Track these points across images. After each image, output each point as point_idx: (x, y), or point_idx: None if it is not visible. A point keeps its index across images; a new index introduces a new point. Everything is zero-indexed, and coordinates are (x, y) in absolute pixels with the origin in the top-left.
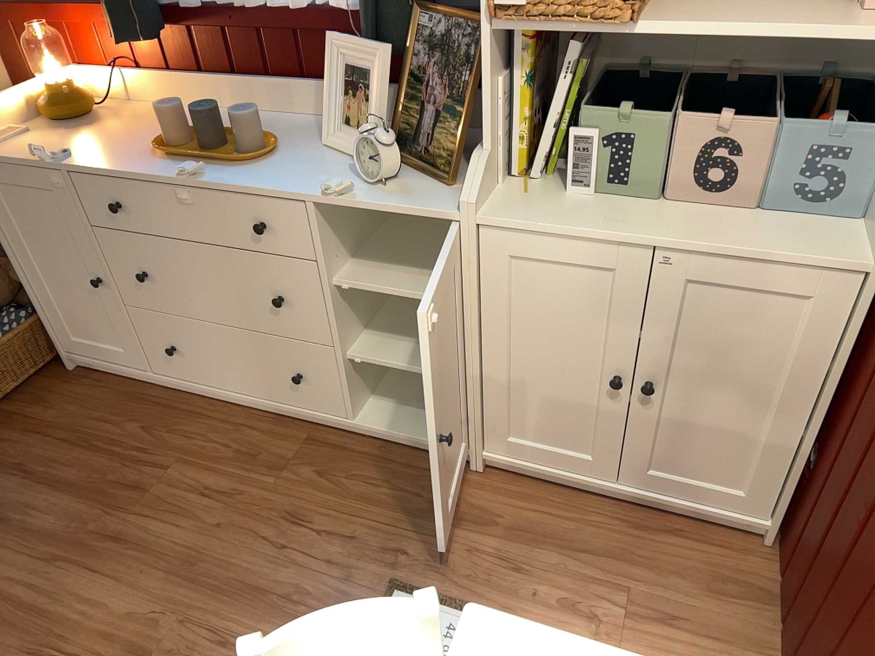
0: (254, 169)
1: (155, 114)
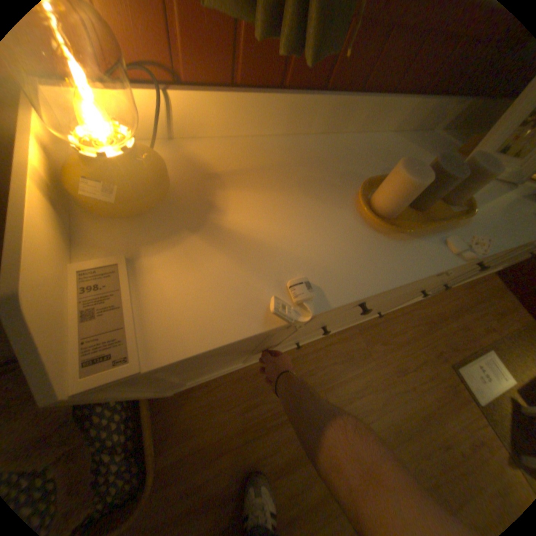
0: (481, 221)
1: (251, 158)
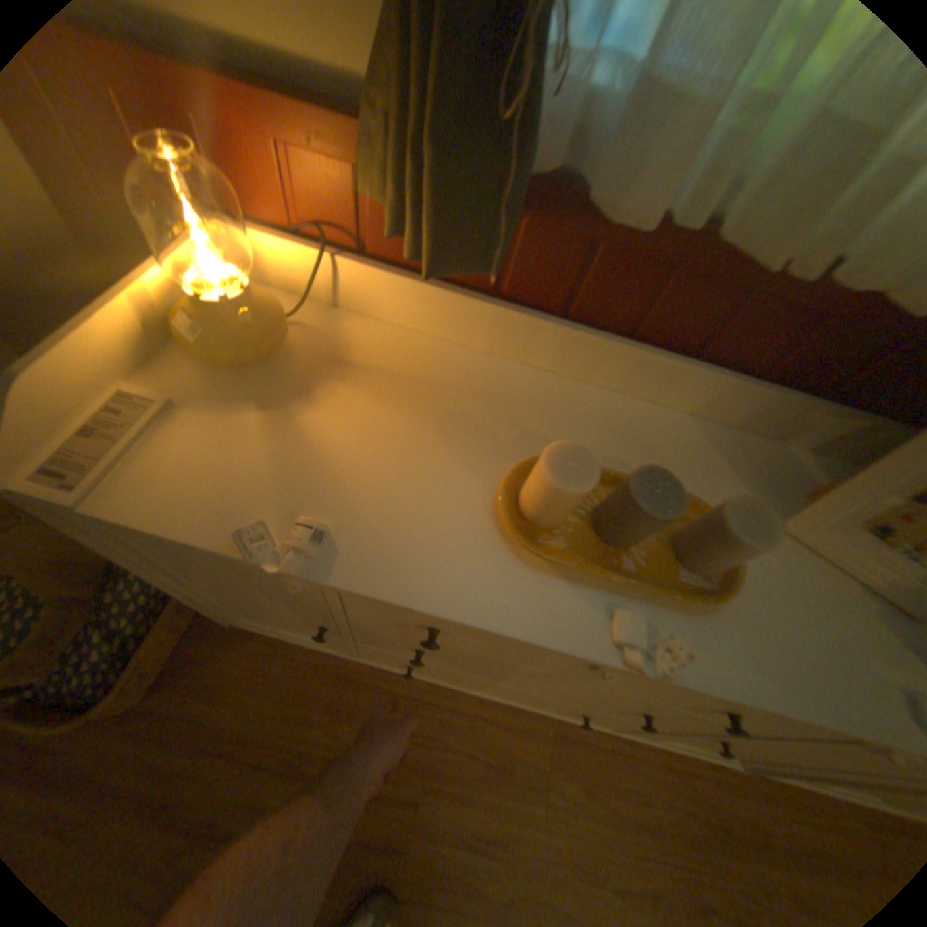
0: (743, 630)
1: (410, 363)
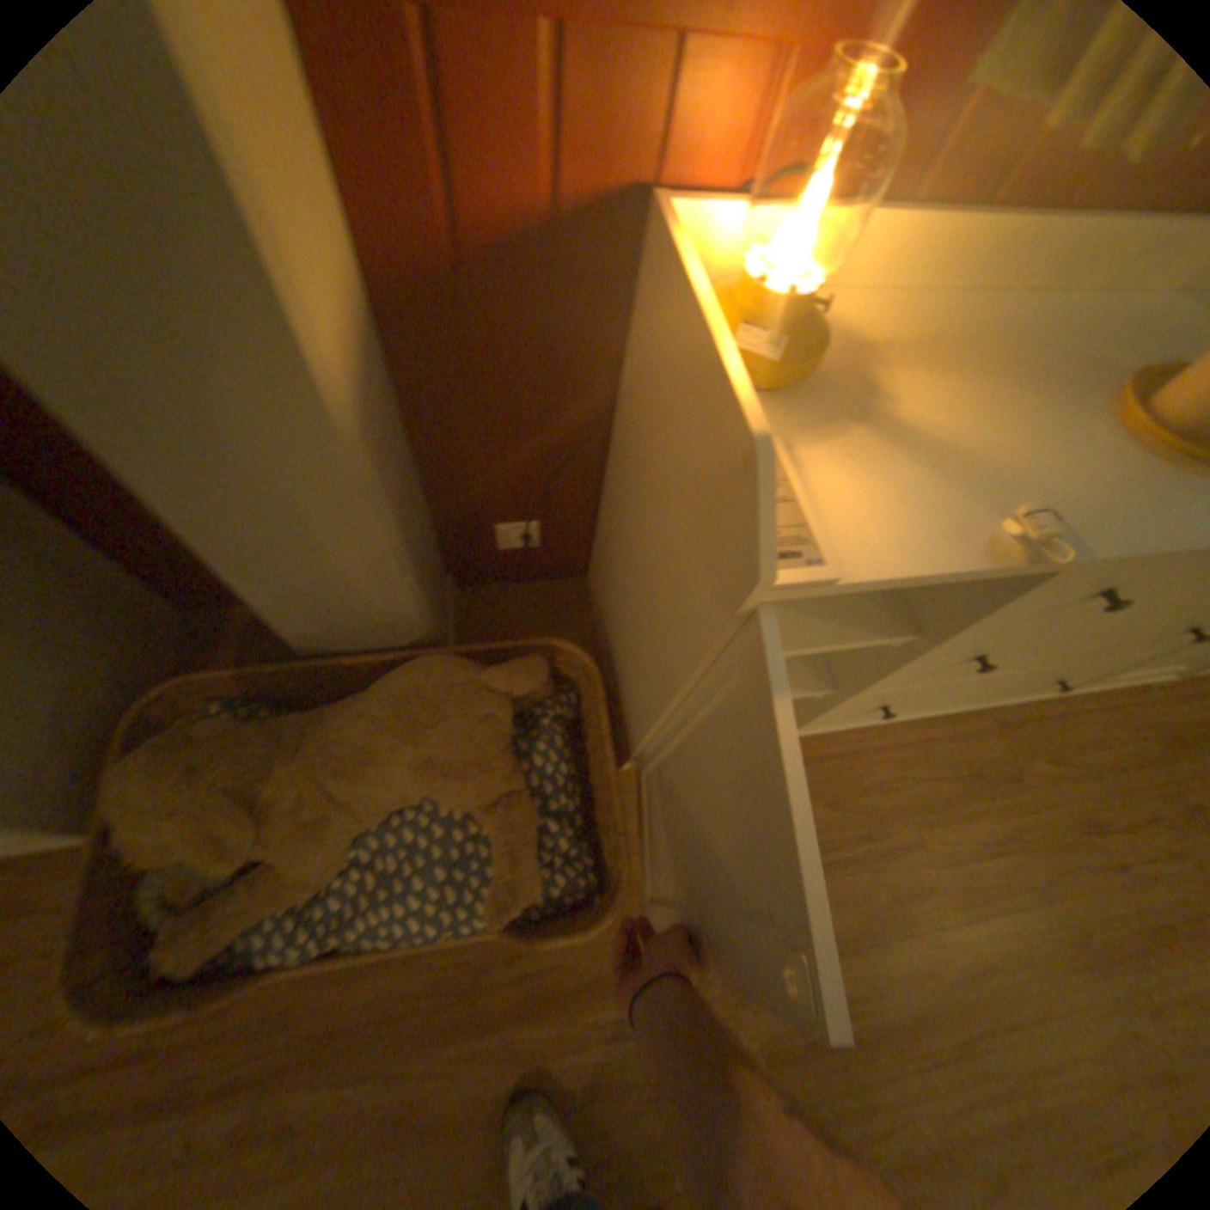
0: None
1: (915, 324)
